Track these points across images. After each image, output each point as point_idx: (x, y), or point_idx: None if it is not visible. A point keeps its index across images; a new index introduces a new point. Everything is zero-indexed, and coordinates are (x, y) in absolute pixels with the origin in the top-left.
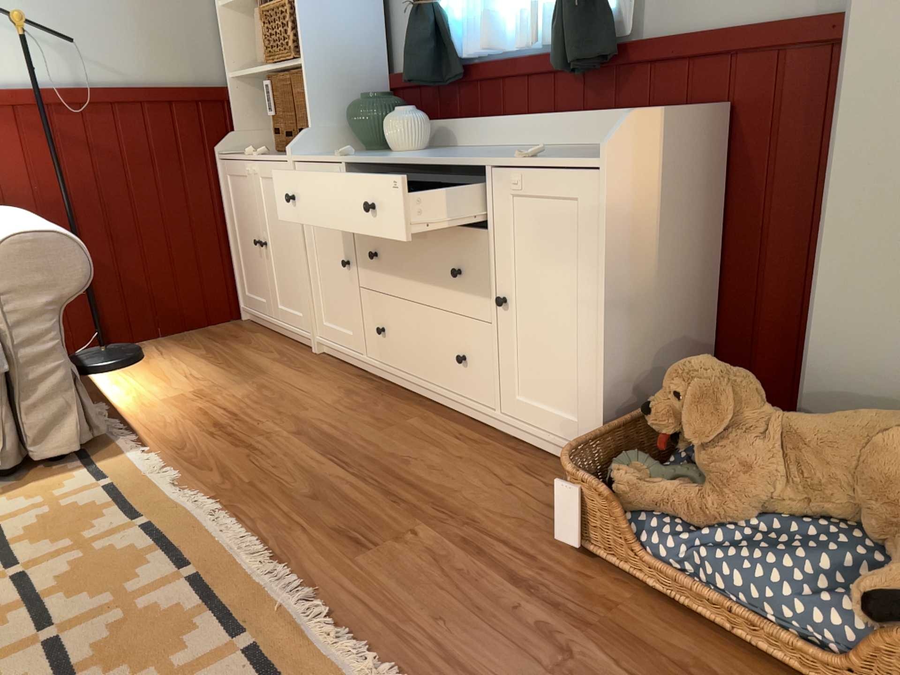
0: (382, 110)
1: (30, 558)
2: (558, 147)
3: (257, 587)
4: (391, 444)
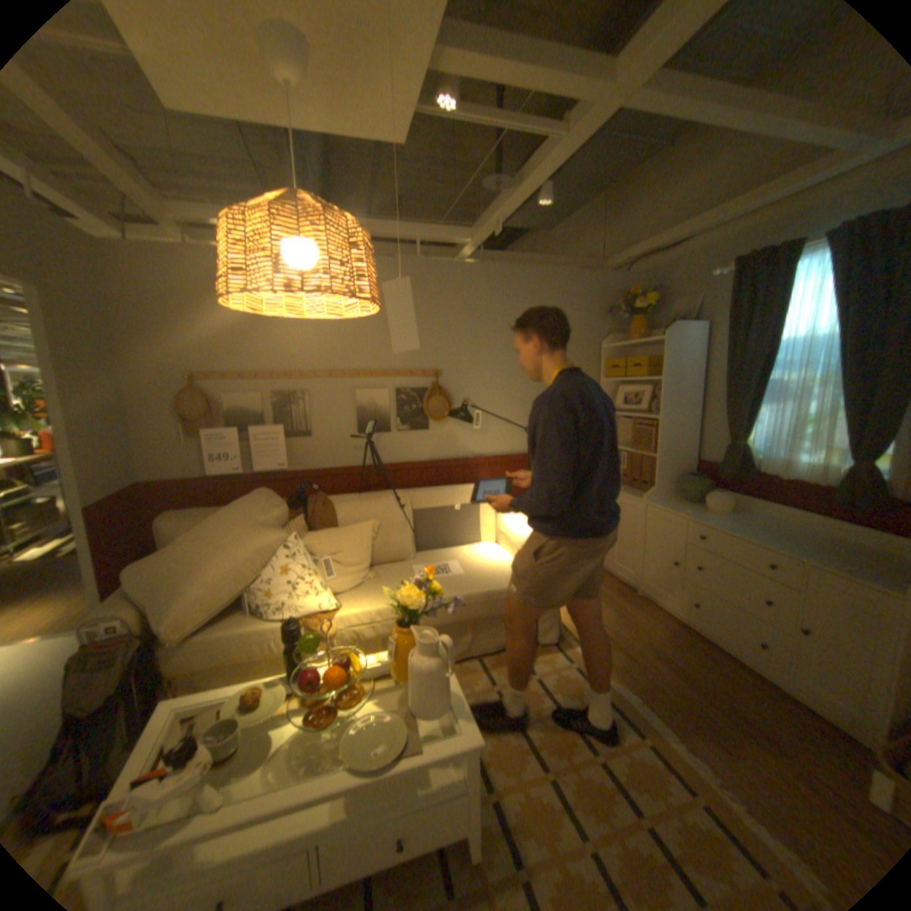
0: (702, 486)
1: (565, 707)
2: (835, 541)
3: (689, 768)
4: (718, 684)
